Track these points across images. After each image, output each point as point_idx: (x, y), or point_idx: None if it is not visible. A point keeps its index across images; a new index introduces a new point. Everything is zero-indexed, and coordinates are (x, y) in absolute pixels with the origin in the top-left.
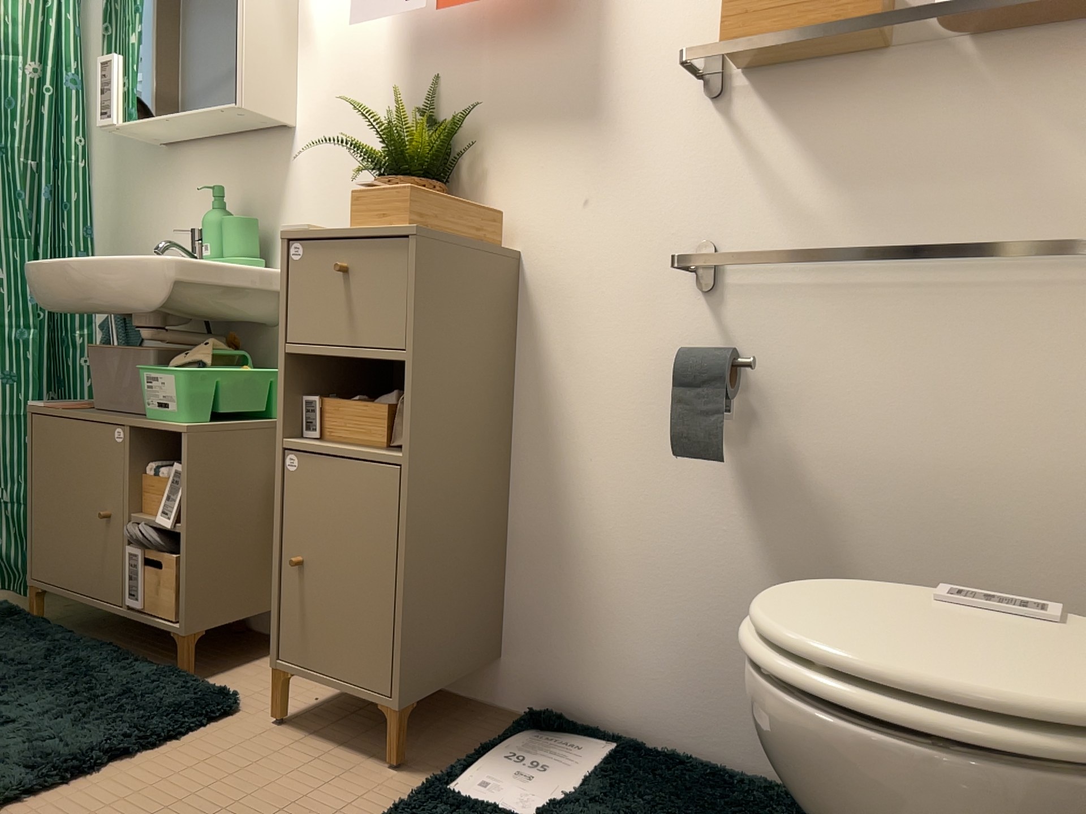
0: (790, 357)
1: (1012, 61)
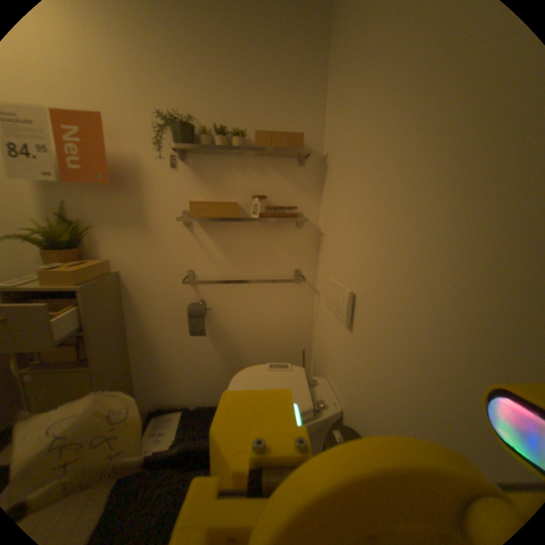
0: (221, 301)
1: (271, 225)
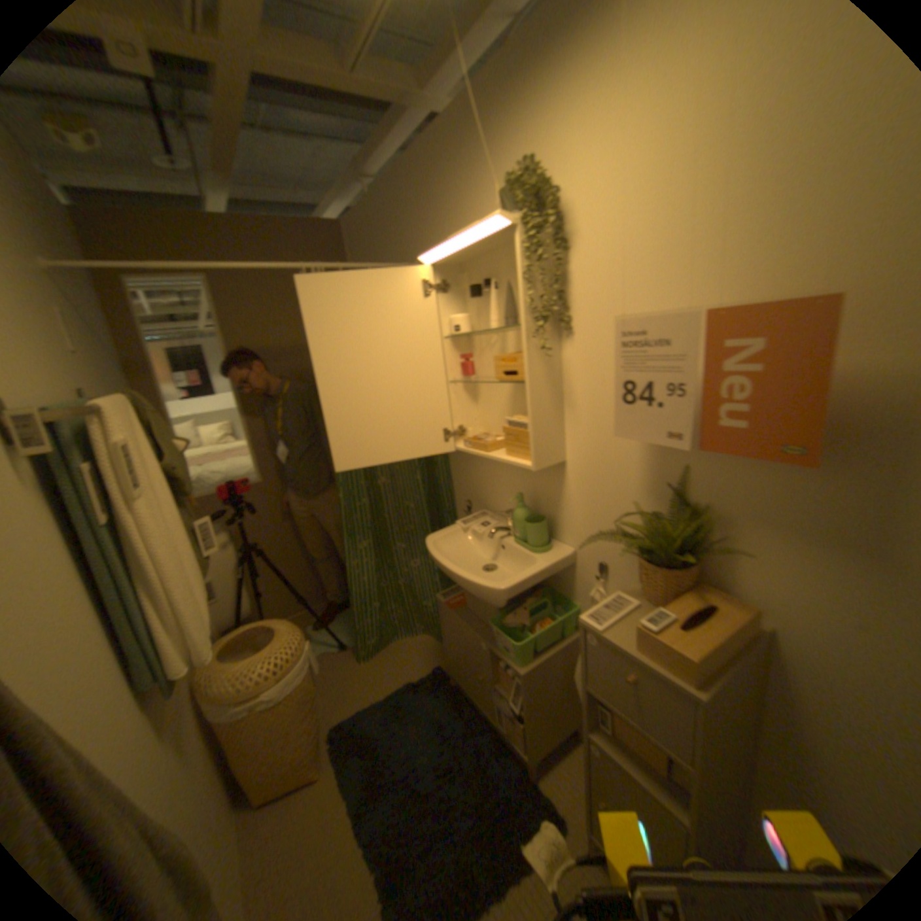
0: None
1: None
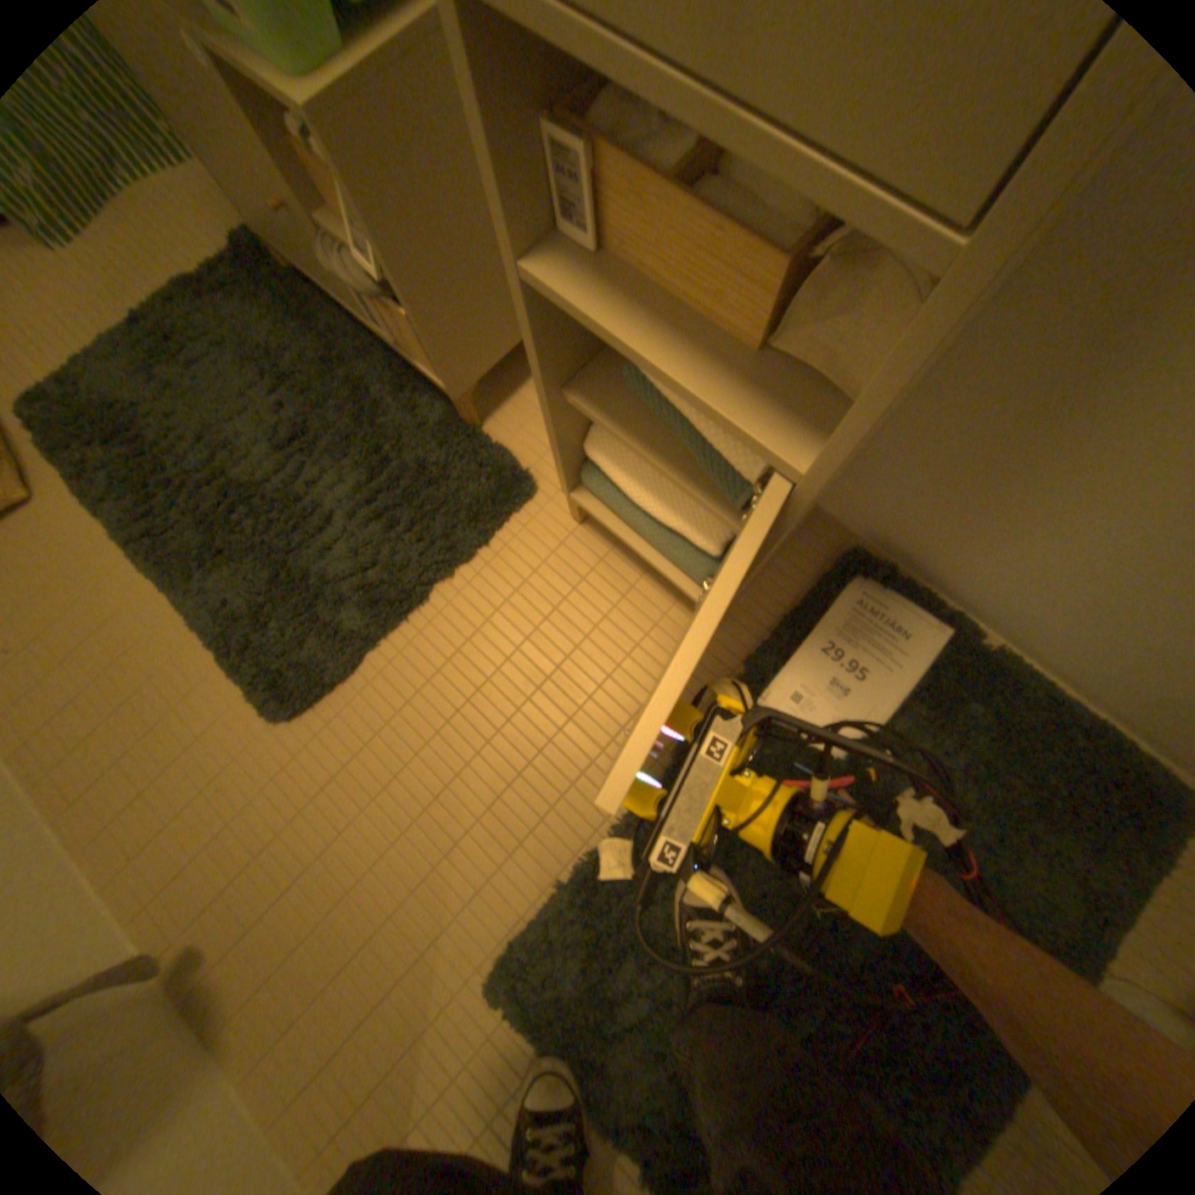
0: None
1: None
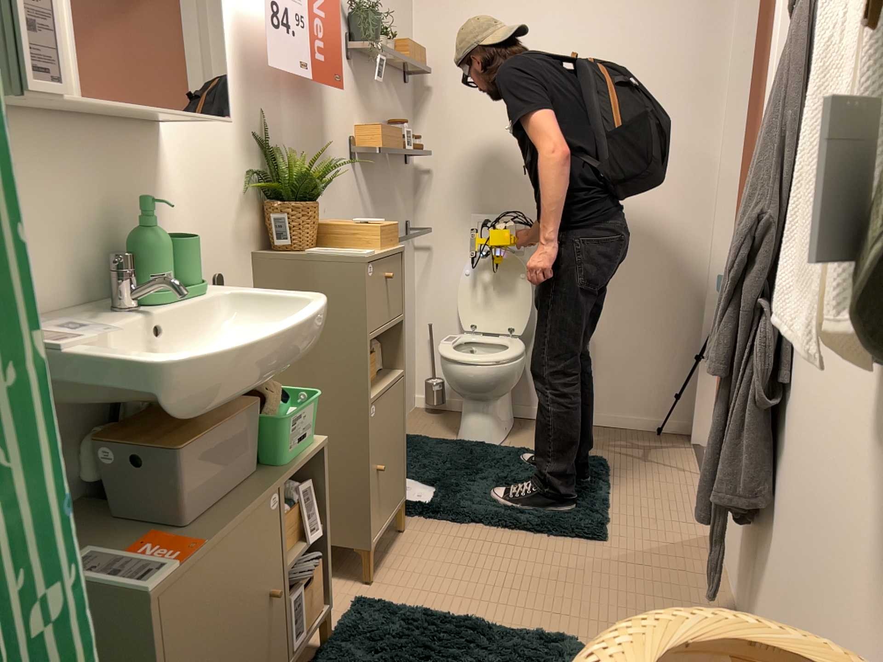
0: None
1: (394, 164)
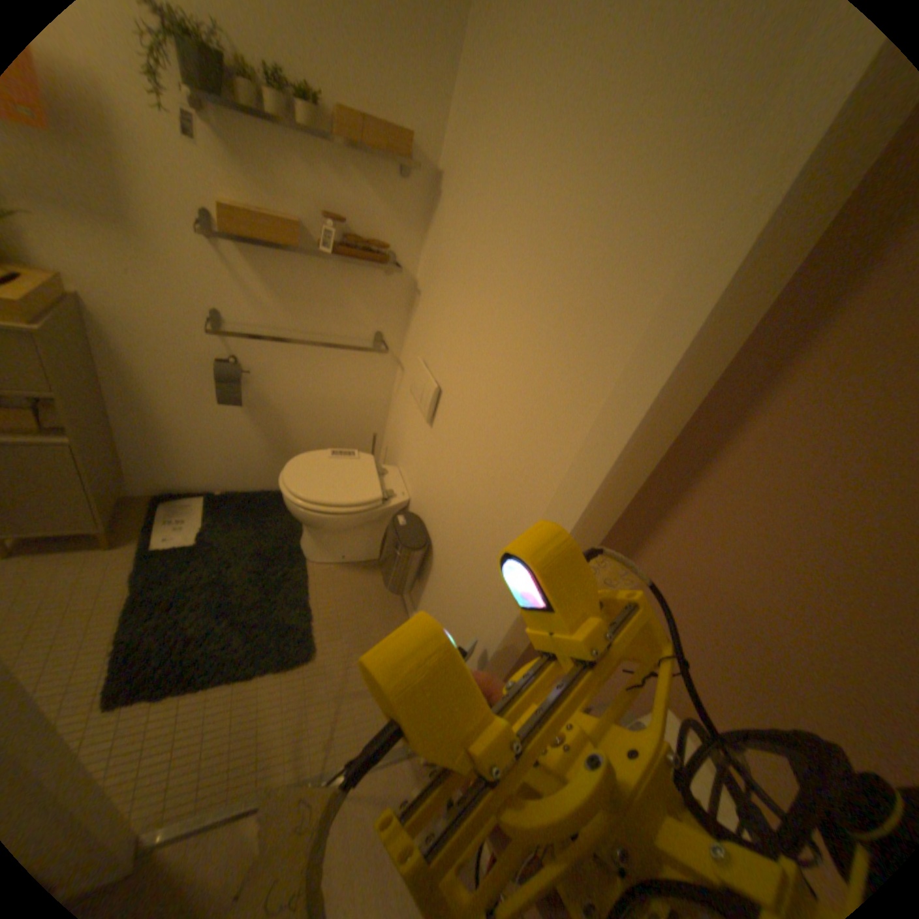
0: (263, 362)
1: (348, 265)
